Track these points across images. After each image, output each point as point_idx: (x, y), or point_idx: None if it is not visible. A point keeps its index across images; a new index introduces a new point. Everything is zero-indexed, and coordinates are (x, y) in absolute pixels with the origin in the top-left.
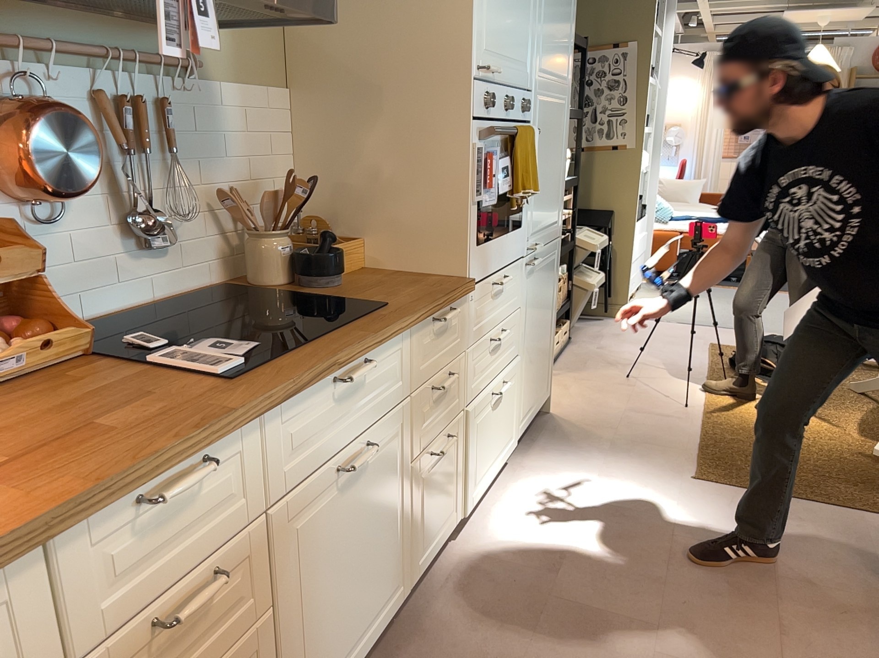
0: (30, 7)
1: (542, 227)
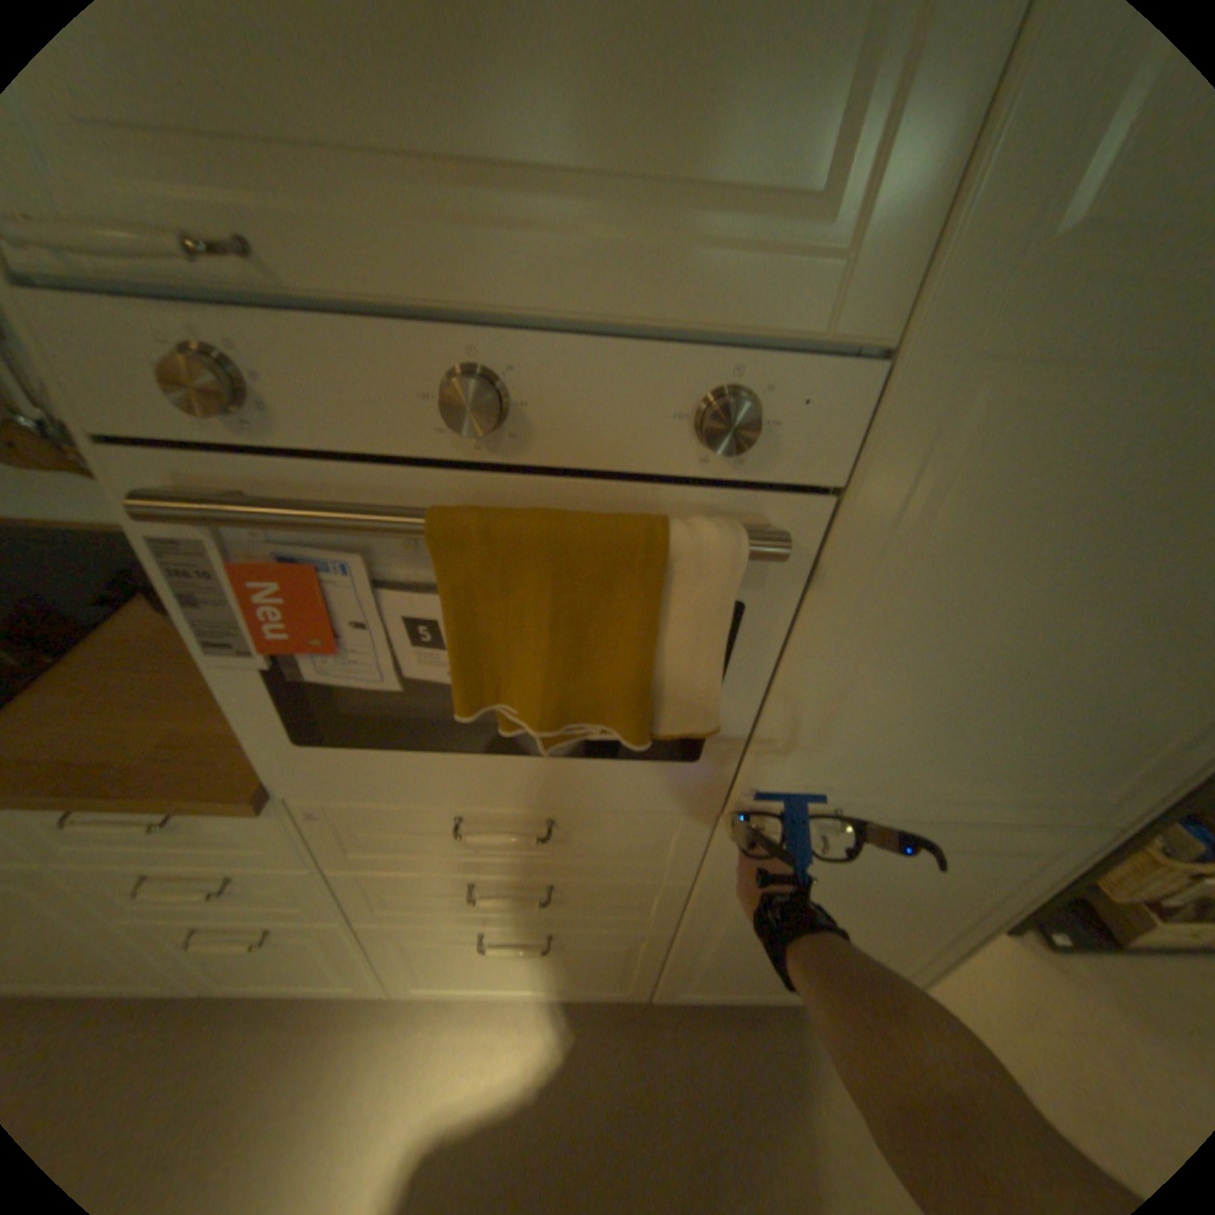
0: None
1: (917, 788)
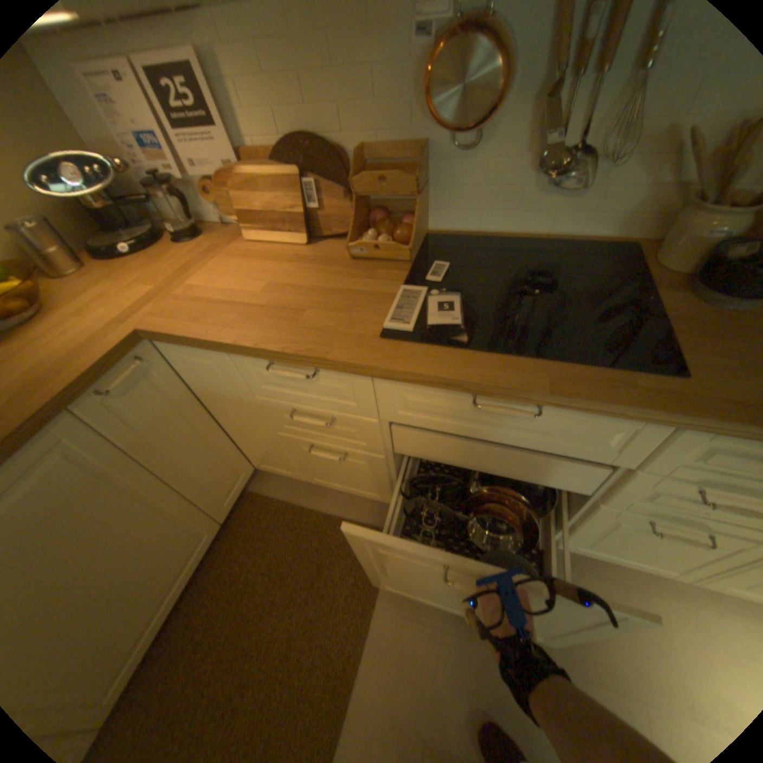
0: None
1: None
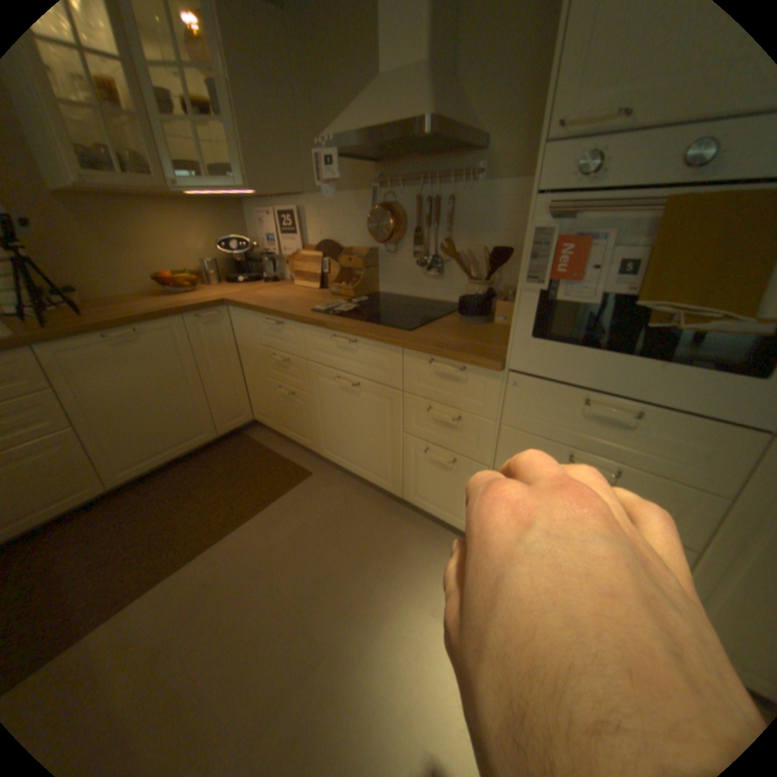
0: (400, 161)
1: None
